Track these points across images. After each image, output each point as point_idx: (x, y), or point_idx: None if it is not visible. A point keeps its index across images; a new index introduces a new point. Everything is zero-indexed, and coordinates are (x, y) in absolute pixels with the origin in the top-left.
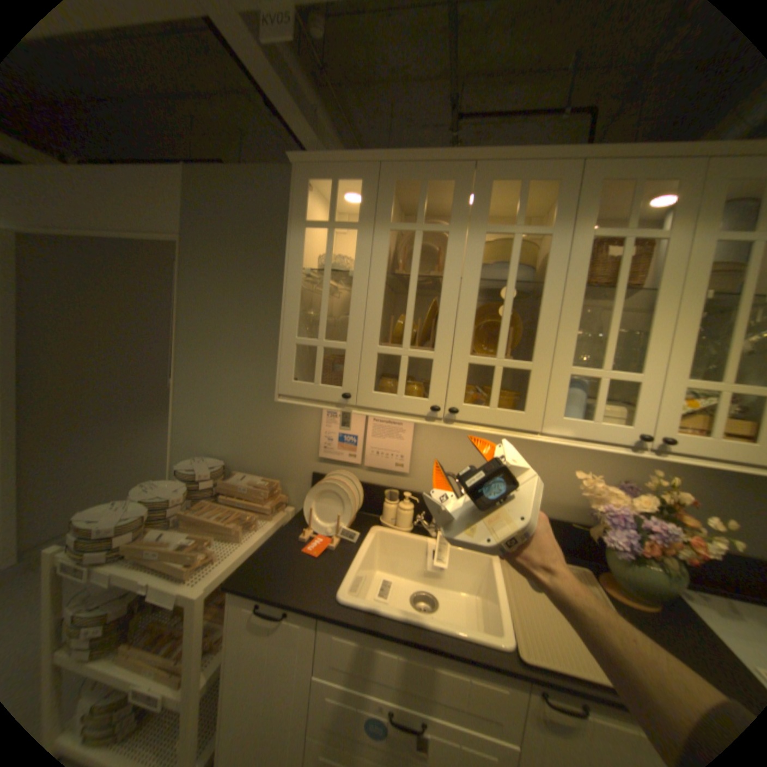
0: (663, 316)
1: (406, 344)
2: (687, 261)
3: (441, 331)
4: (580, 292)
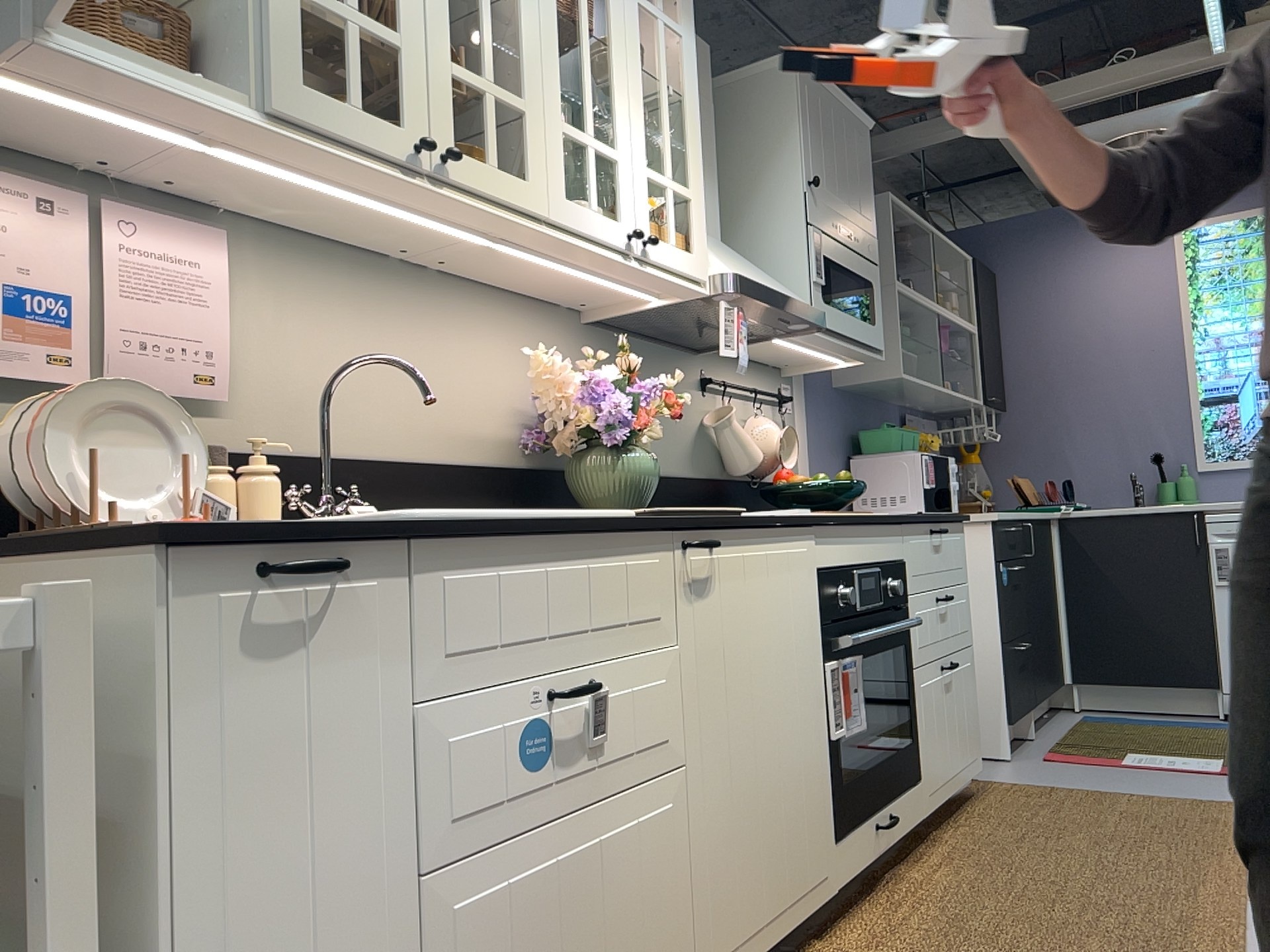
0: (620, 80)
1: (353, 1)
2: (625, 19)
3: (407, 0)
4: (554, 13)
